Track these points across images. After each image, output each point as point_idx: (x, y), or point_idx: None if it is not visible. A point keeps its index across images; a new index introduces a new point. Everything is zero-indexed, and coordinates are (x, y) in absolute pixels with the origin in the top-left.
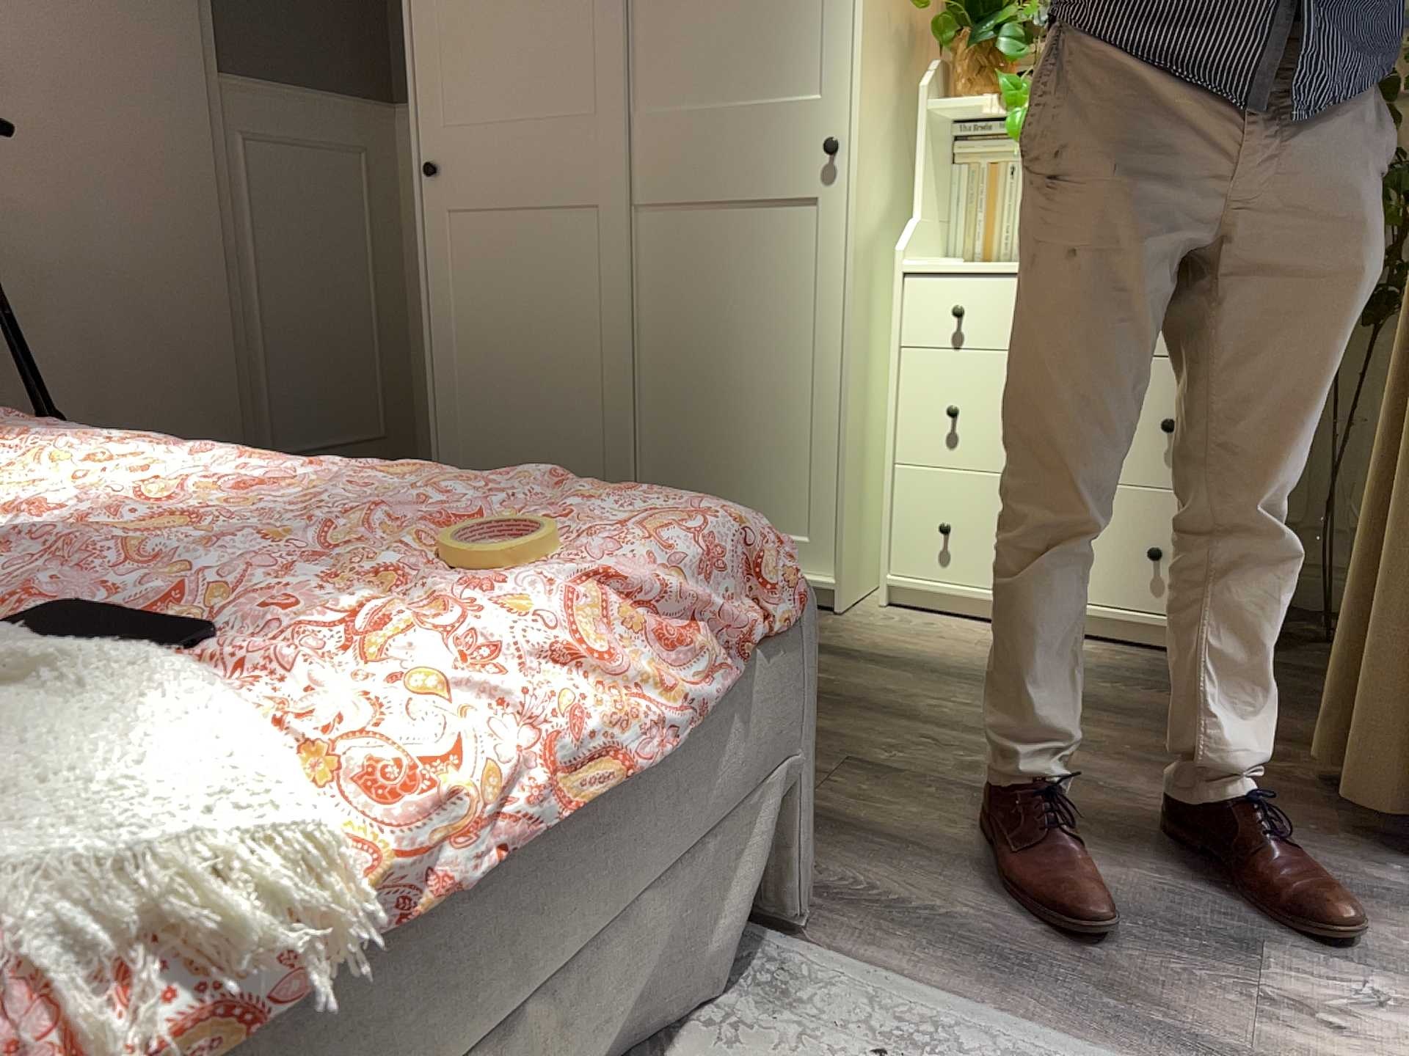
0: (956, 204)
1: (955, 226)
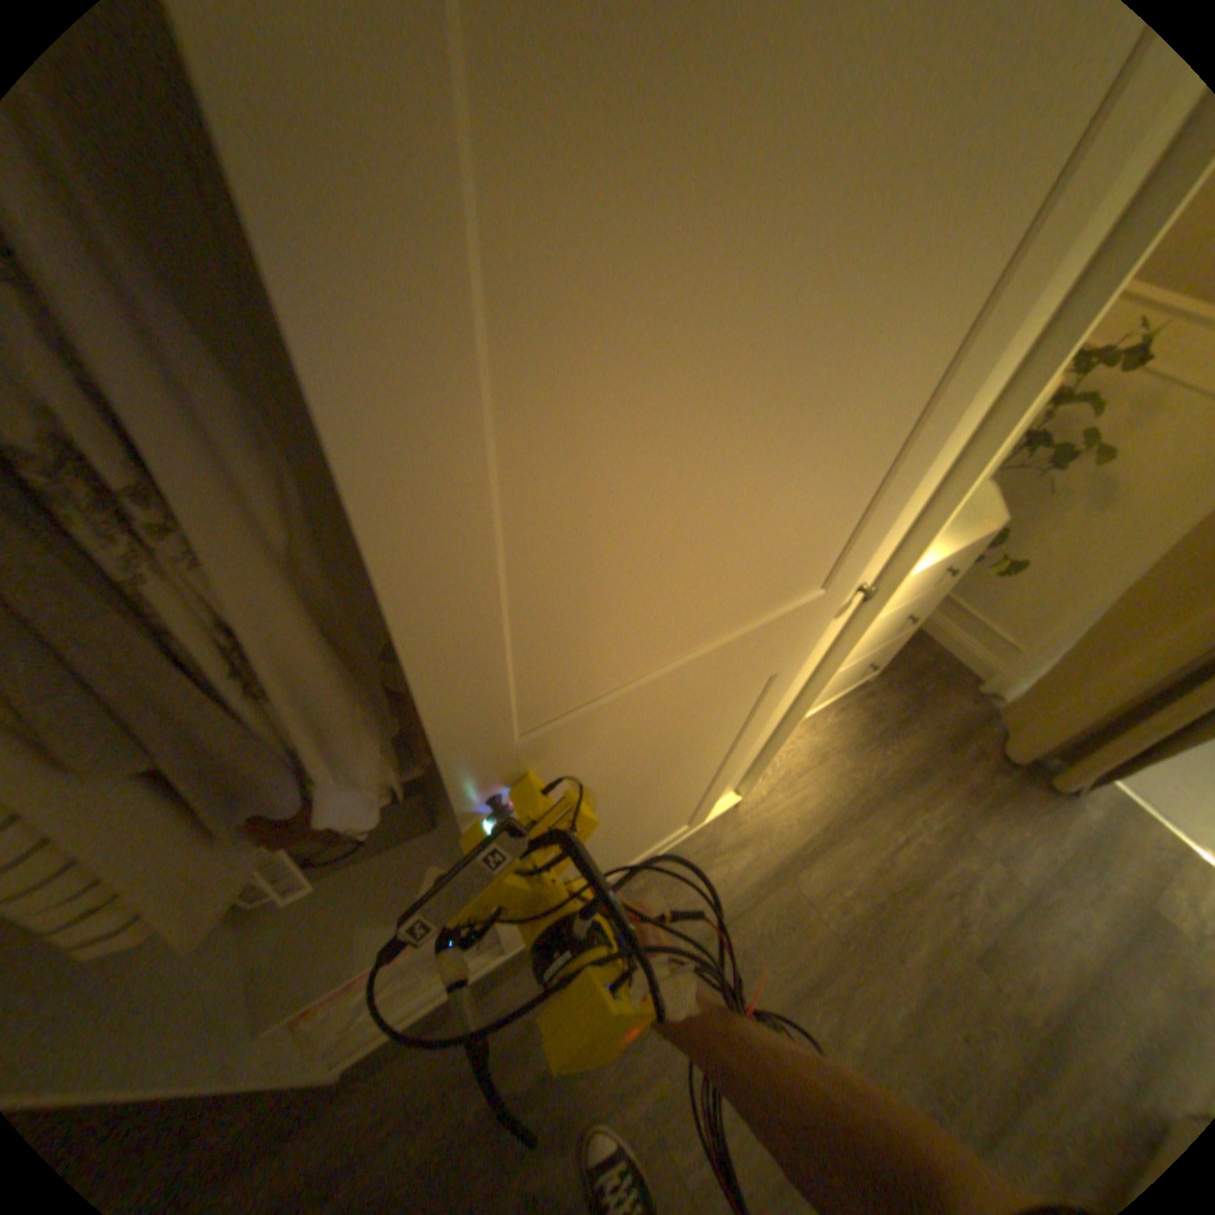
0: None
1: None
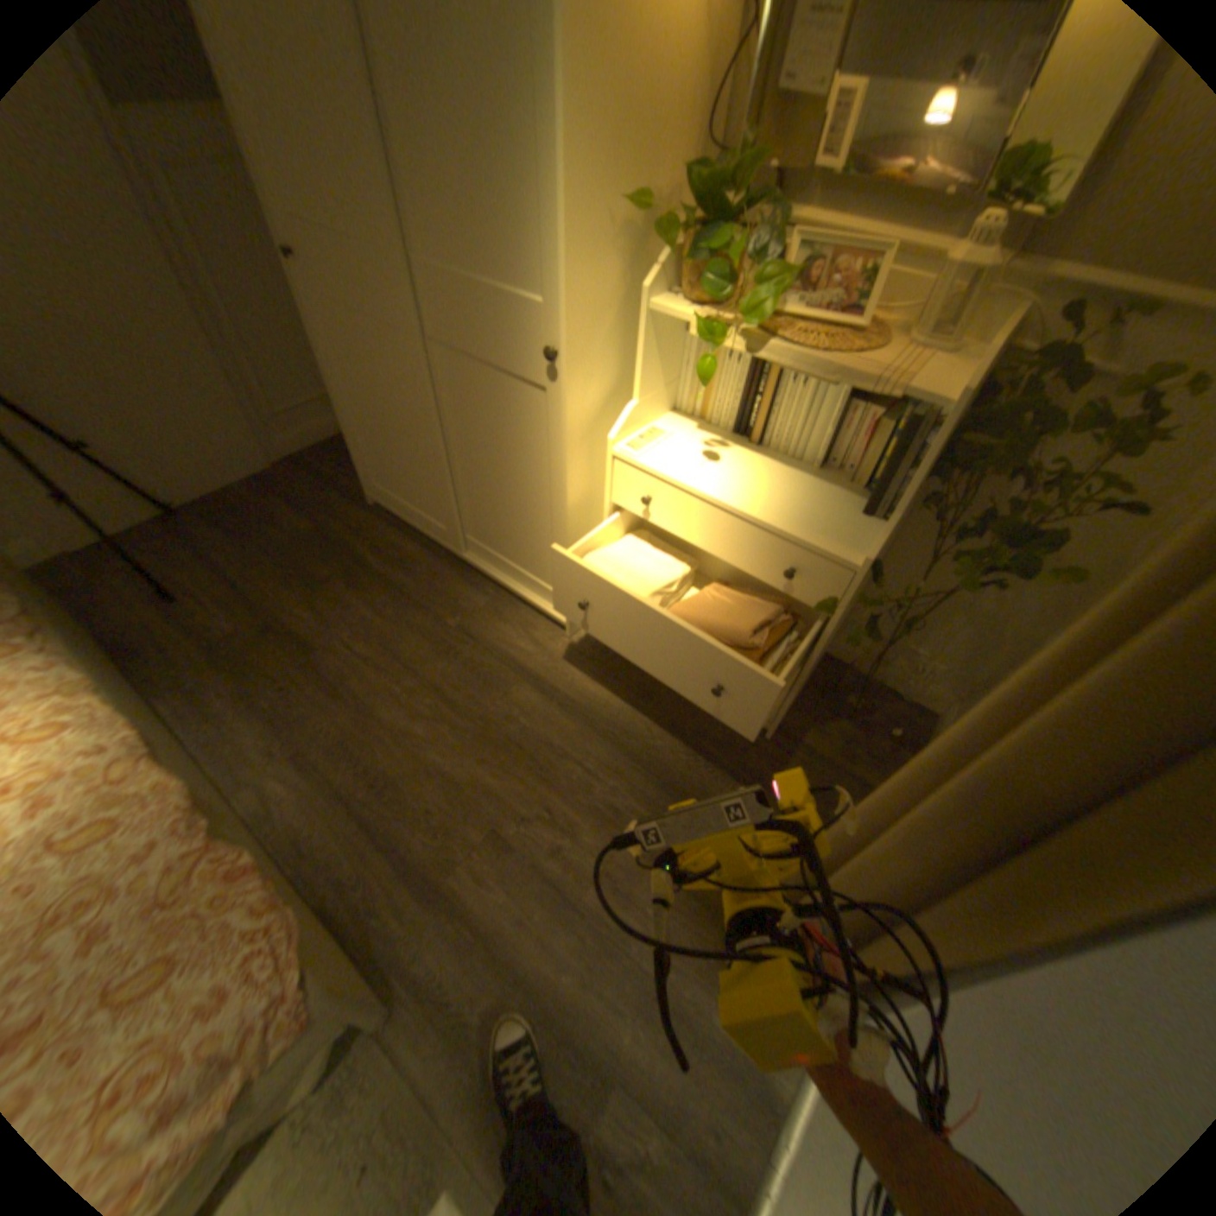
0: (686, 365)
1: (683, 383)
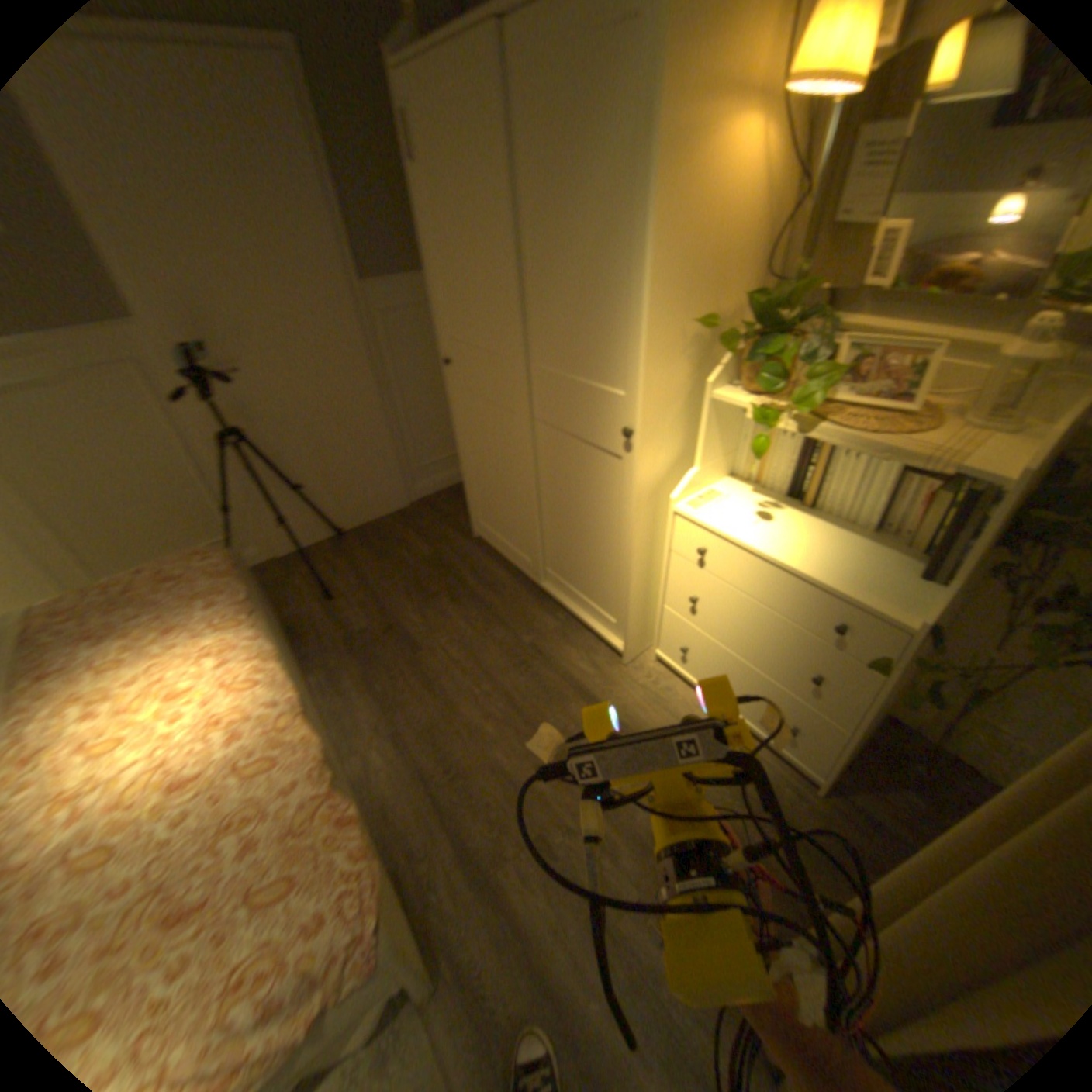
0: (742, 439)
1: (739, 453)
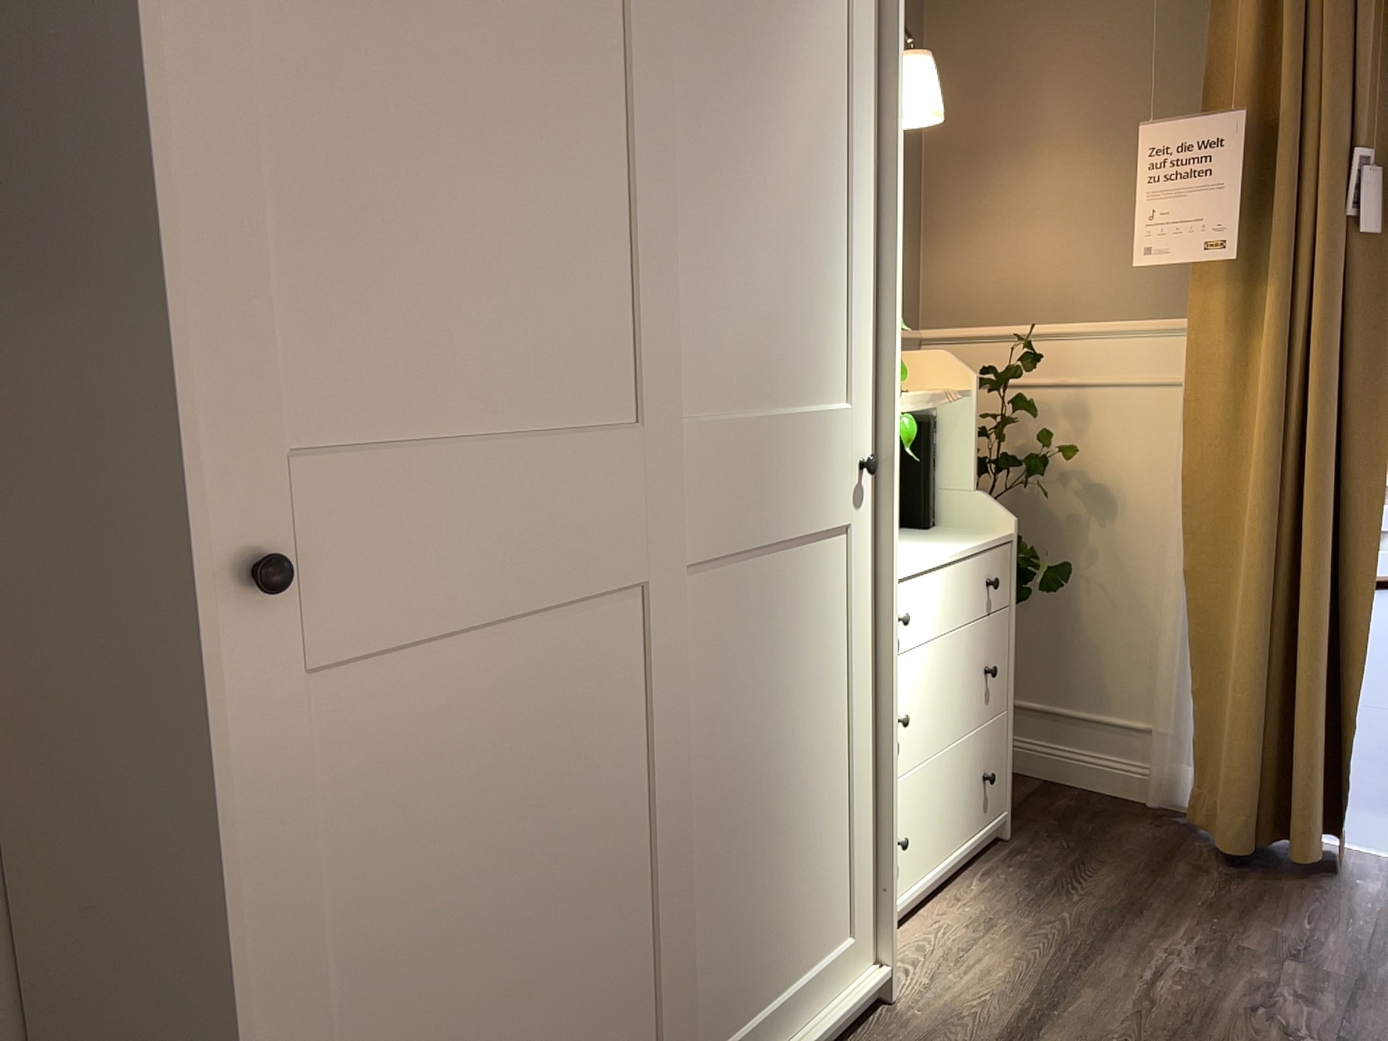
0: None
1: None
